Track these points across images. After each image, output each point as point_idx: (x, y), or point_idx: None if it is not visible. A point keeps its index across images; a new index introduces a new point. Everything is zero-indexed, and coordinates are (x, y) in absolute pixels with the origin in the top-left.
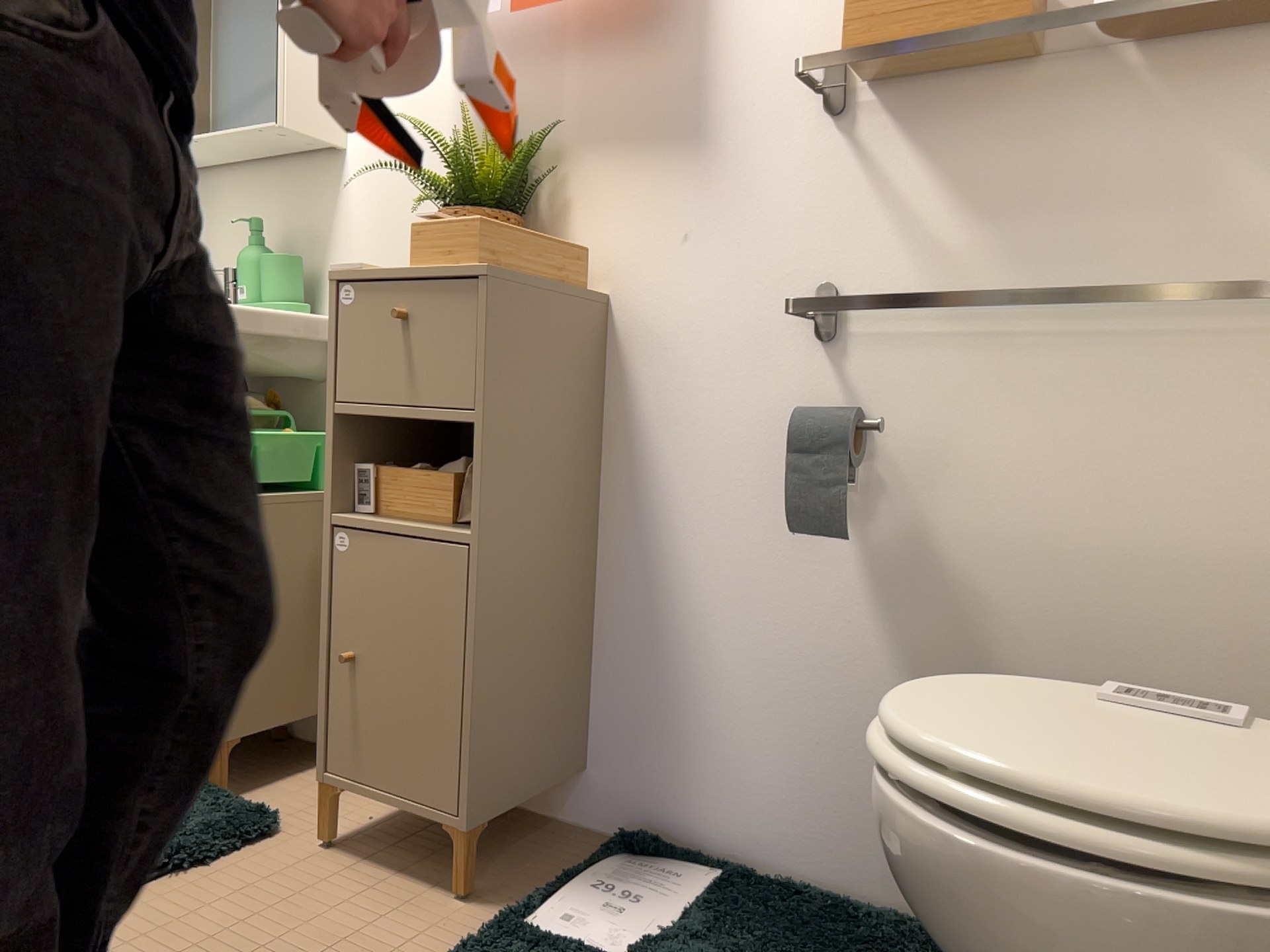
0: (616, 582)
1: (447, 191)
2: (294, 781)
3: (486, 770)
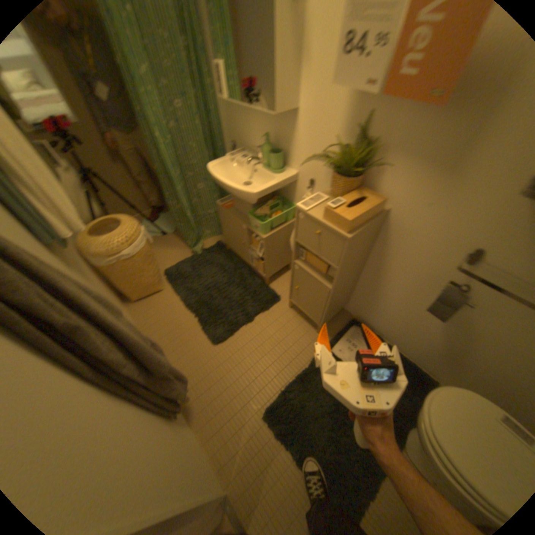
0: (369, 277)
1: (340, 167)
2: (283, 279)
3: (328, 319)
